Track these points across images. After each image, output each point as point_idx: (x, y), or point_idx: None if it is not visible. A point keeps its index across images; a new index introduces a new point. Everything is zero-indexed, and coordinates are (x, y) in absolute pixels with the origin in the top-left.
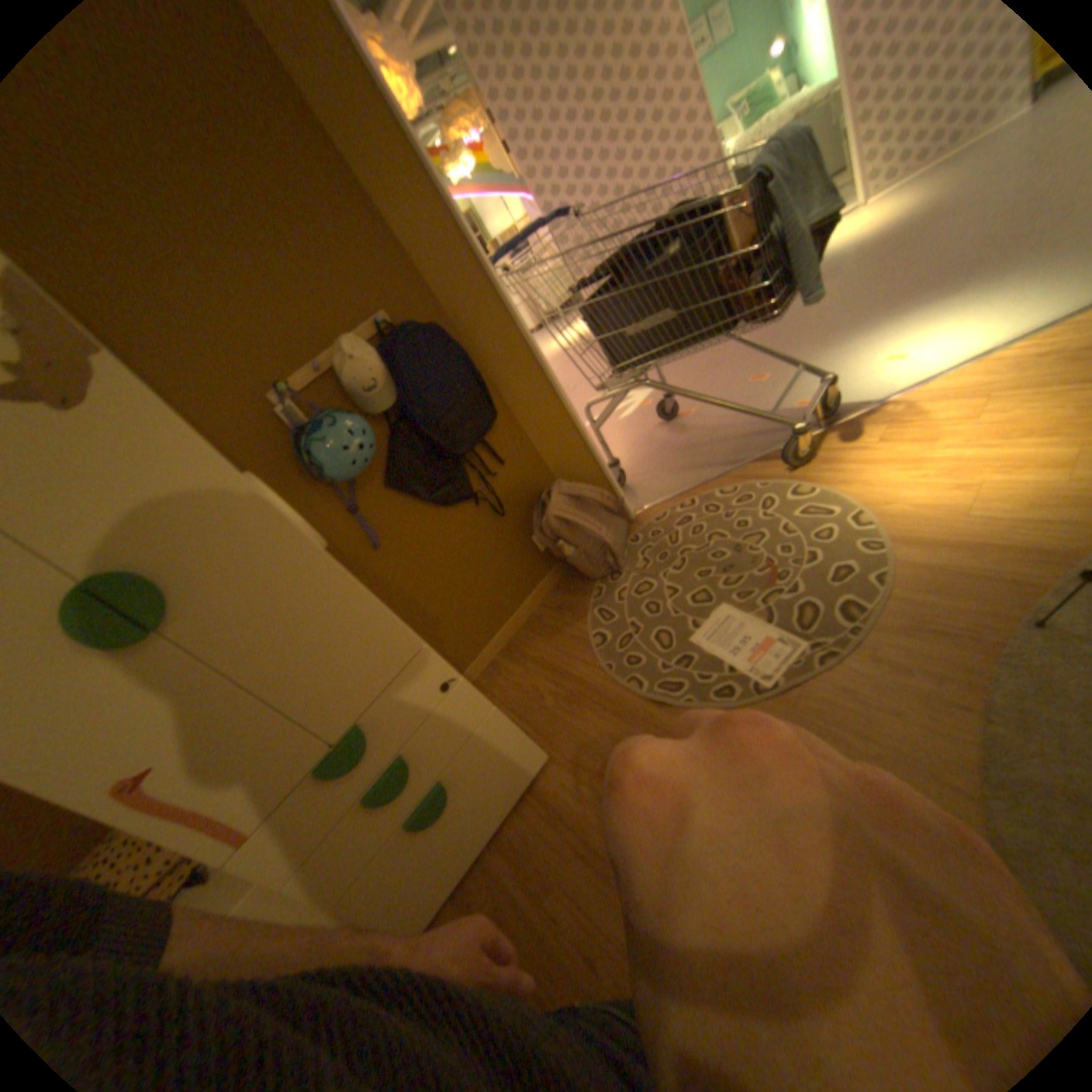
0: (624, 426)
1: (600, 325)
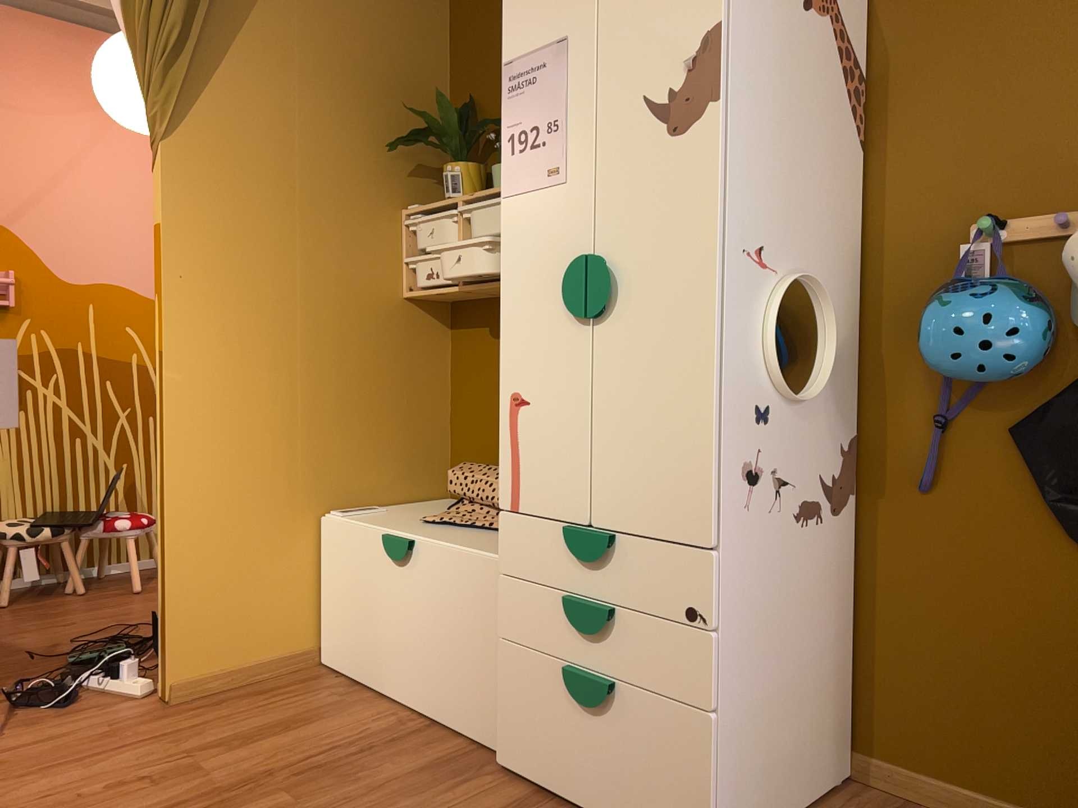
0: None
1: None
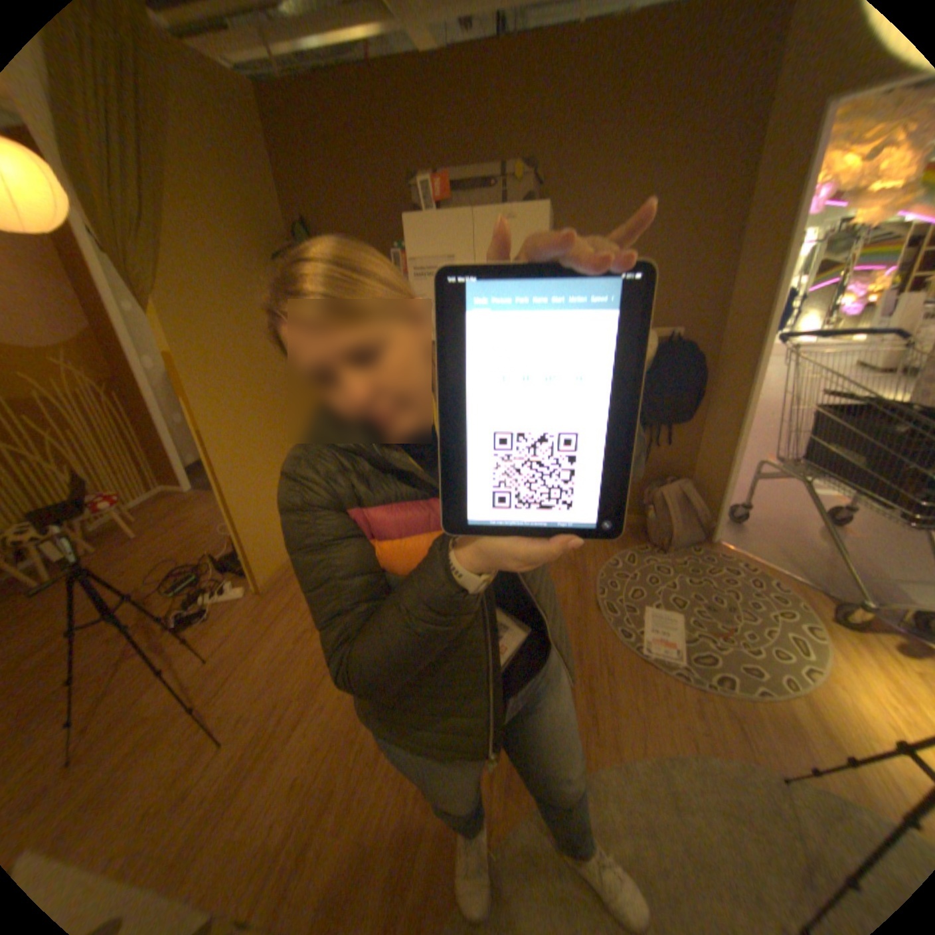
0: (780, 495)
1: (823, 427)
